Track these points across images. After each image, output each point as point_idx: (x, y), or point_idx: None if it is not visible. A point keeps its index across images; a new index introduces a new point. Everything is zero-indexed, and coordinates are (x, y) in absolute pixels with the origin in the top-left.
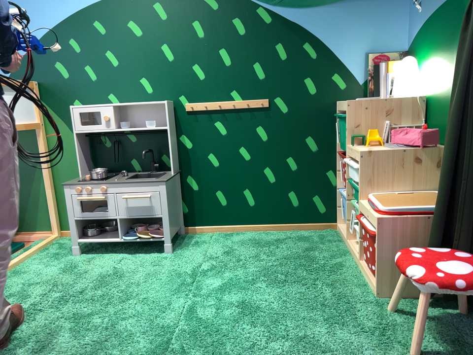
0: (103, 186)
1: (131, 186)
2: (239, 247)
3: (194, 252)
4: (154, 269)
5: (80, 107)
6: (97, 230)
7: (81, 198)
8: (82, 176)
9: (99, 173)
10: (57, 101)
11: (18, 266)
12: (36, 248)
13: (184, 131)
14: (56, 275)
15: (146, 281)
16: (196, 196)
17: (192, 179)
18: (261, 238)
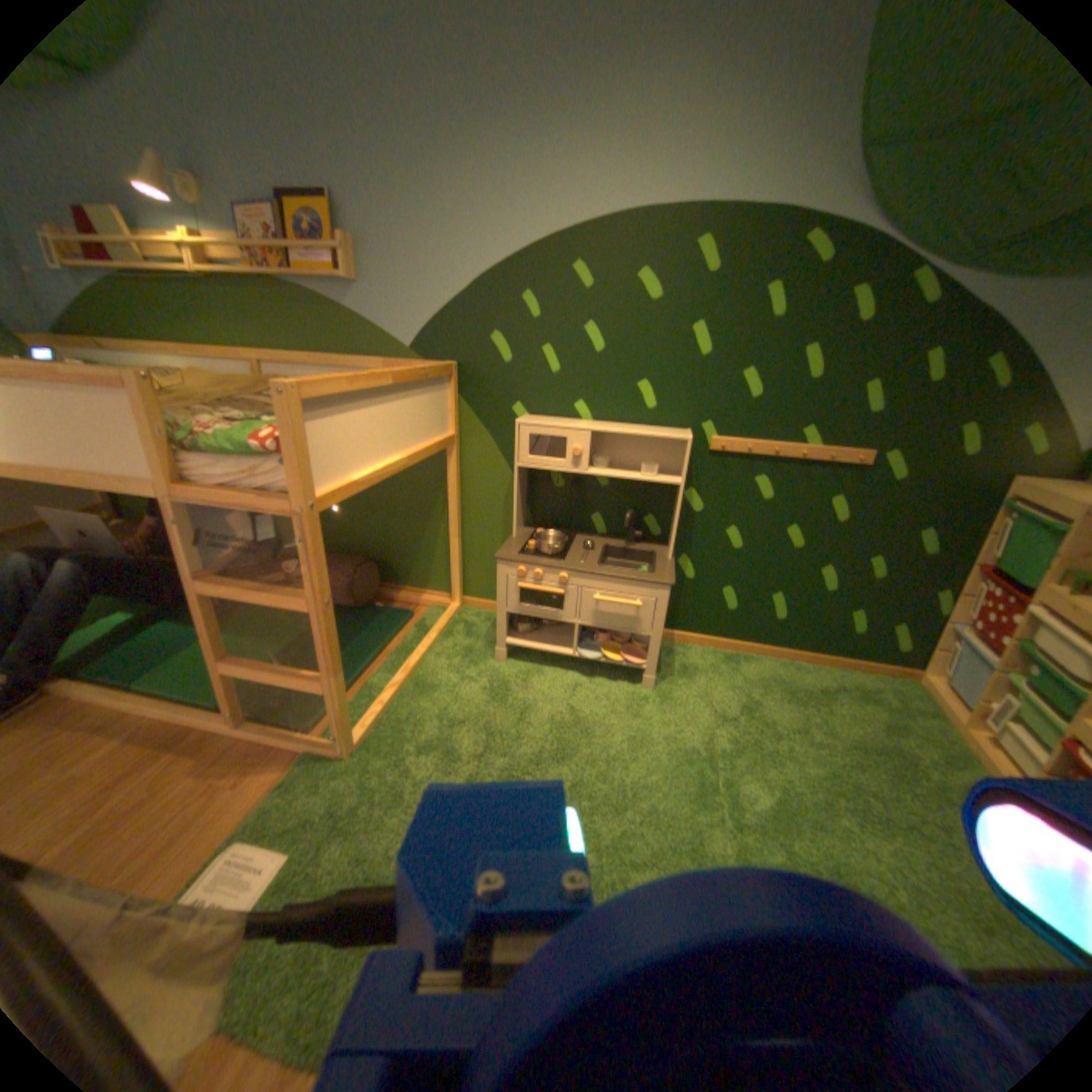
0: (562, 571)
1: (609, 578)
2: (759, 692)
3: (686, 689)
4: (637, 724)
5: (529, 421)
6: (534, 624)
7: (523, 584)
8: (515, 534)
9: (554, 544)
10: (483, 398)
11: (419, 667)
12: (436, 631)
13: (694, 481)
14: (482, 703)
15: (633, 754)
16: (687, 586)
17: (686, 559)
18: (790, 677)
